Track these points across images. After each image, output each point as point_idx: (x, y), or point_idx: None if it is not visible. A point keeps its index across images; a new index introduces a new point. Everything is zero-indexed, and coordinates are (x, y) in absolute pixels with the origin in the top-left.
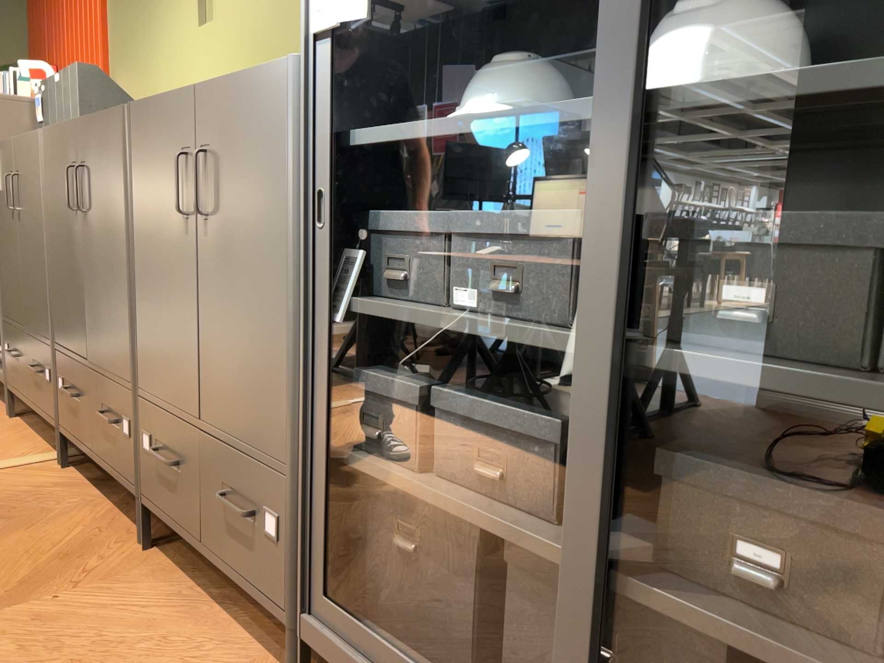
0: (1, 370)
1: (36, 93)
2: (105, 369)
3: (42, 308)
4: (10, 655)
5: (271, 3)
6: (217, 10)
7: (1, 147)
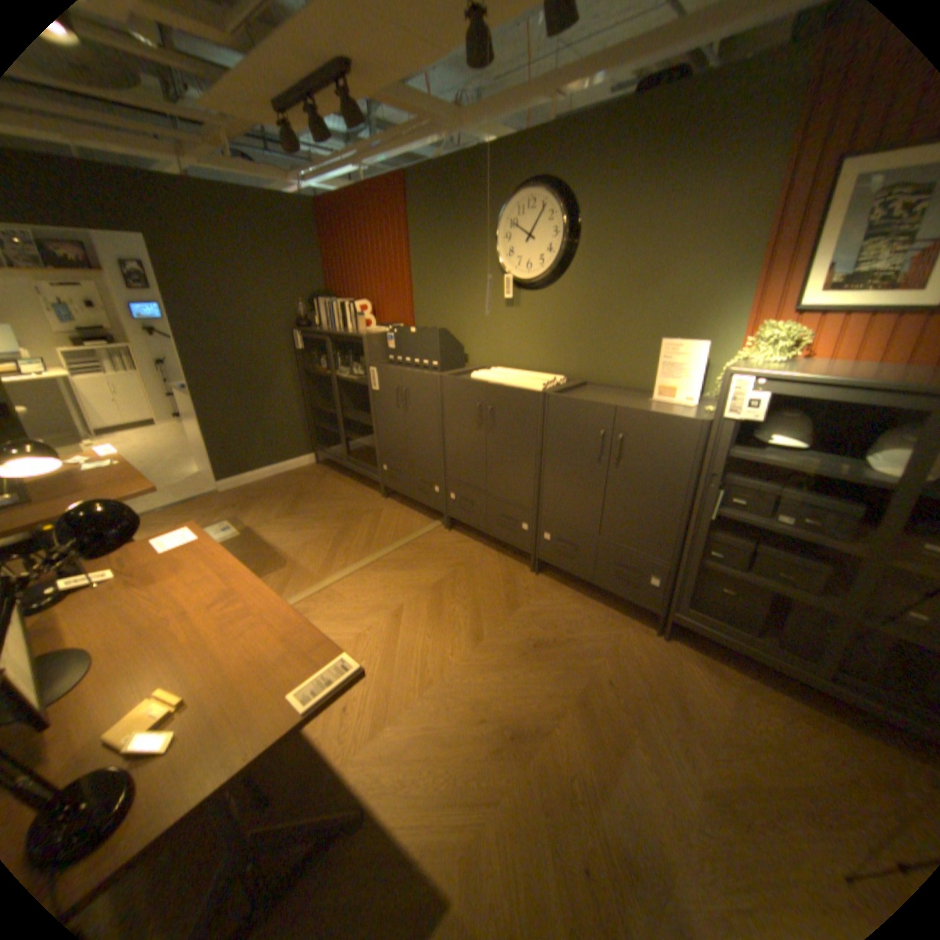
0: (372, 475)
1: (385, 331)
2: (505, 499)
3: (432, 459)
4: (540, 630)
5: (574, 311)
6: (524, 302)
7: (382, 369)
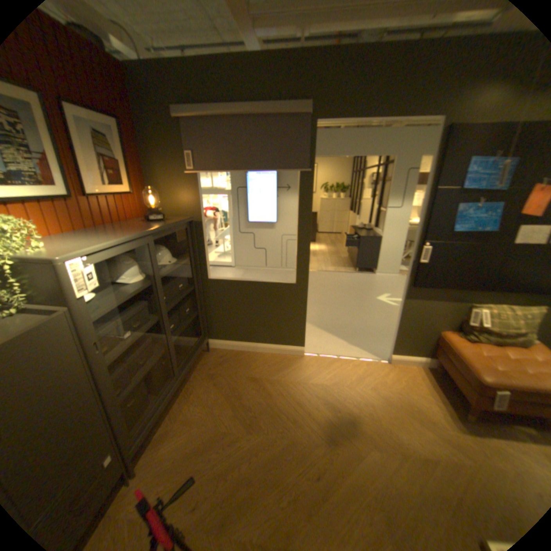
0: None
1: None
2: None
3: None
4: None
5: None
6: None
7: None
